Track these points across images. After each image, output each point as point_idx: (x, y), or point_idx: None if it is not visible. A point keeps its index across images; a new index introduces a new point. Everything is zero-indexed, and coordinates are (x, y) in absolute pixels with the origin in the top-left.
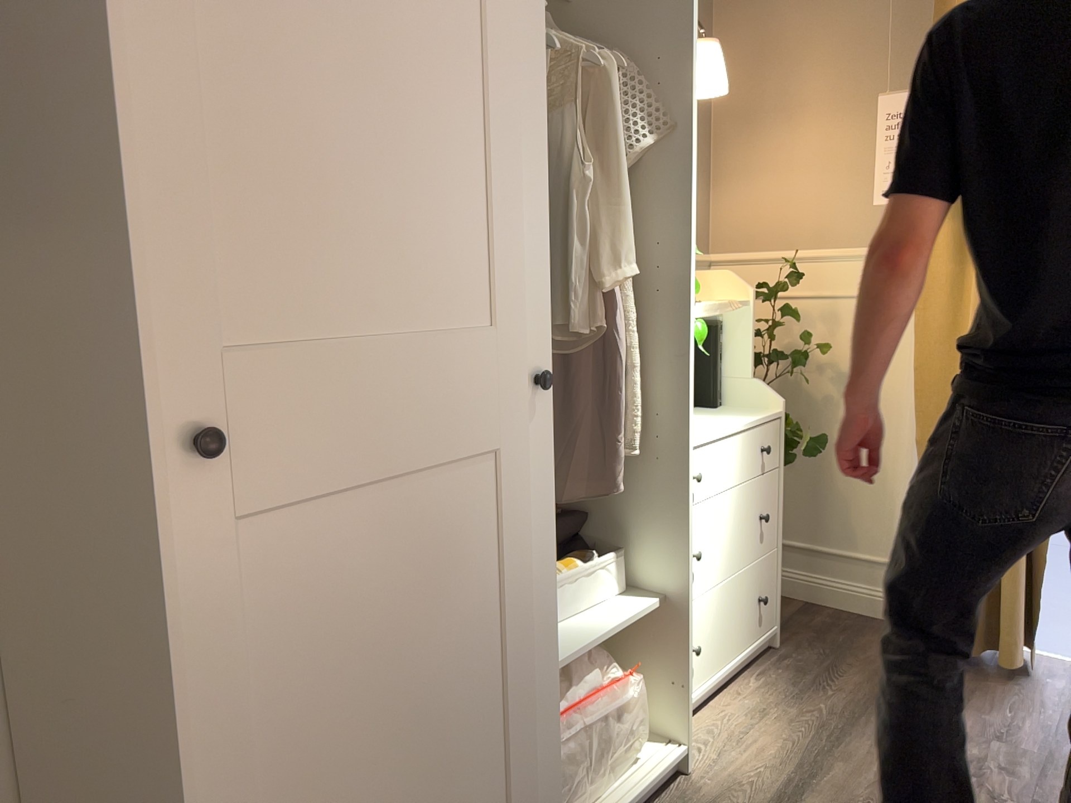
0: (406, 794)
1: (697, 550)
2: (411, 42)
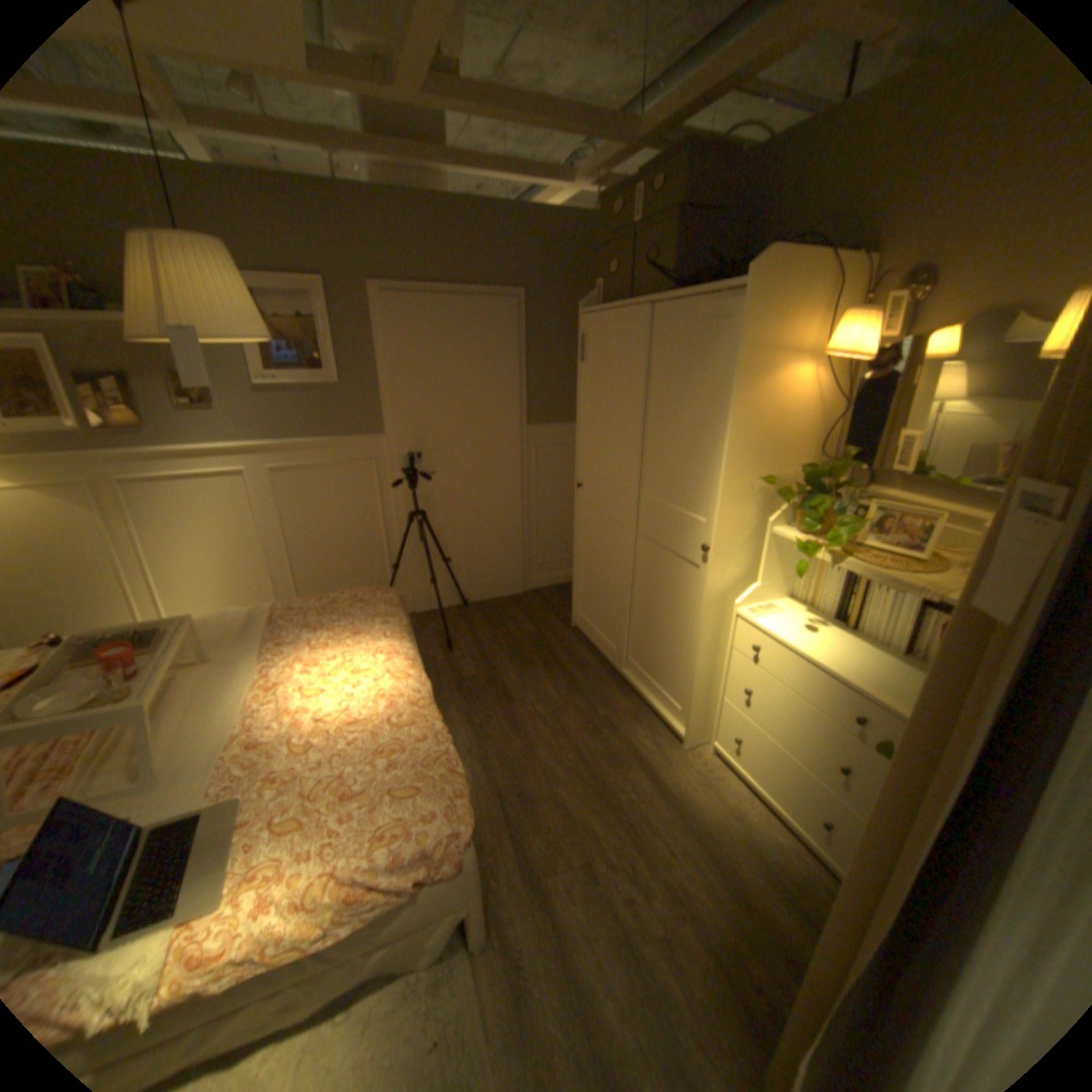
0: (598, 594)
1: (747, 691)
2: (615, 398)
